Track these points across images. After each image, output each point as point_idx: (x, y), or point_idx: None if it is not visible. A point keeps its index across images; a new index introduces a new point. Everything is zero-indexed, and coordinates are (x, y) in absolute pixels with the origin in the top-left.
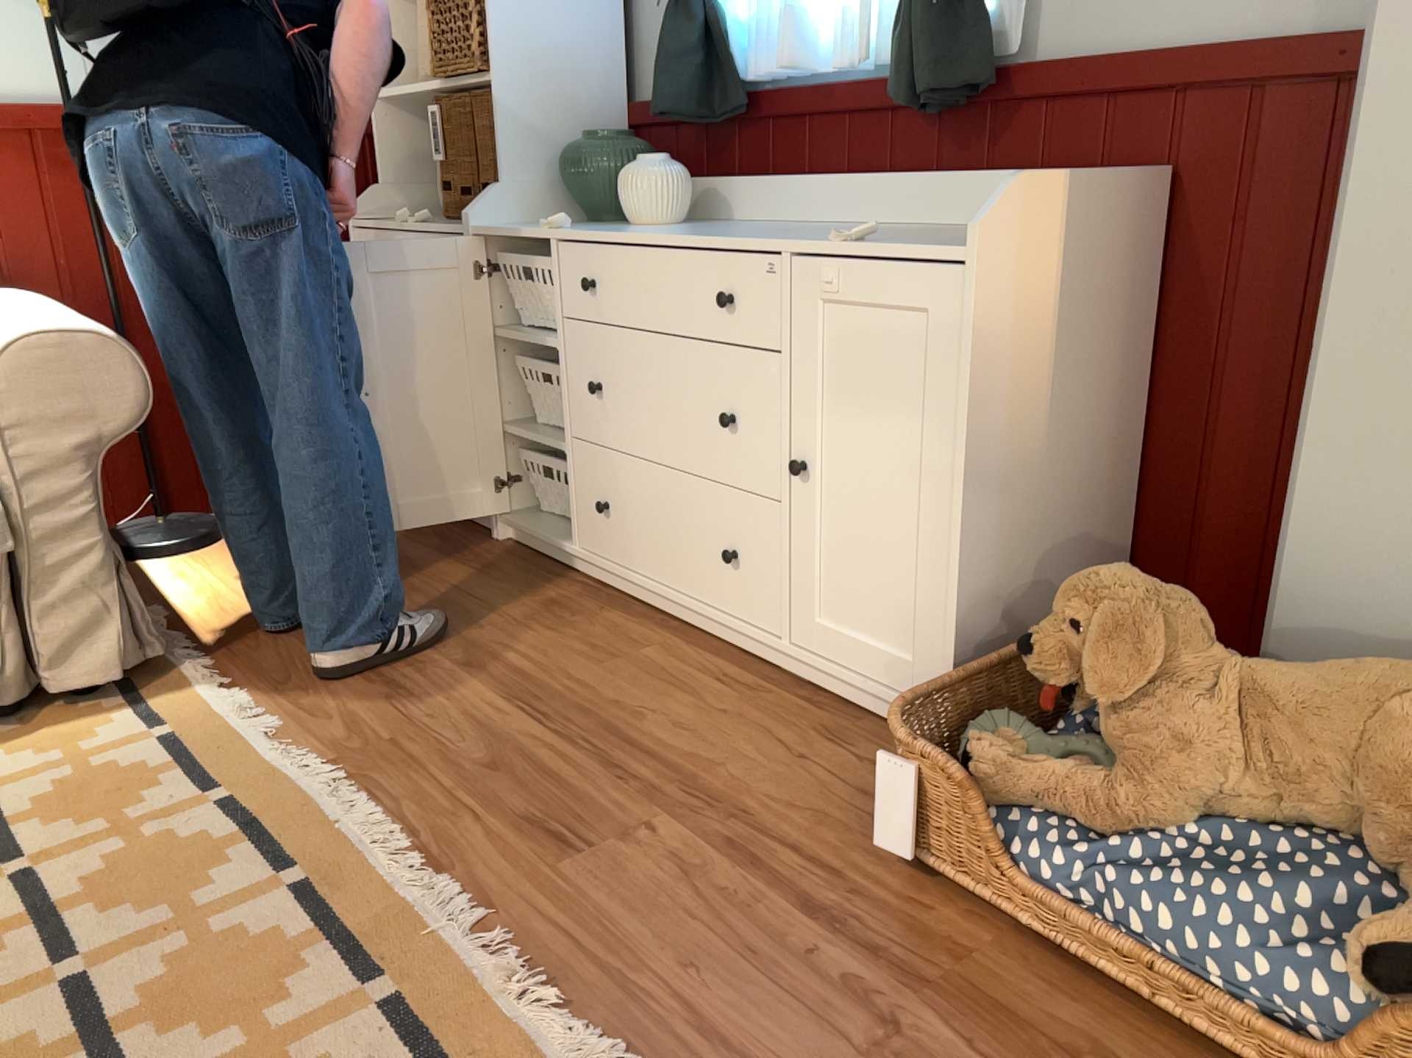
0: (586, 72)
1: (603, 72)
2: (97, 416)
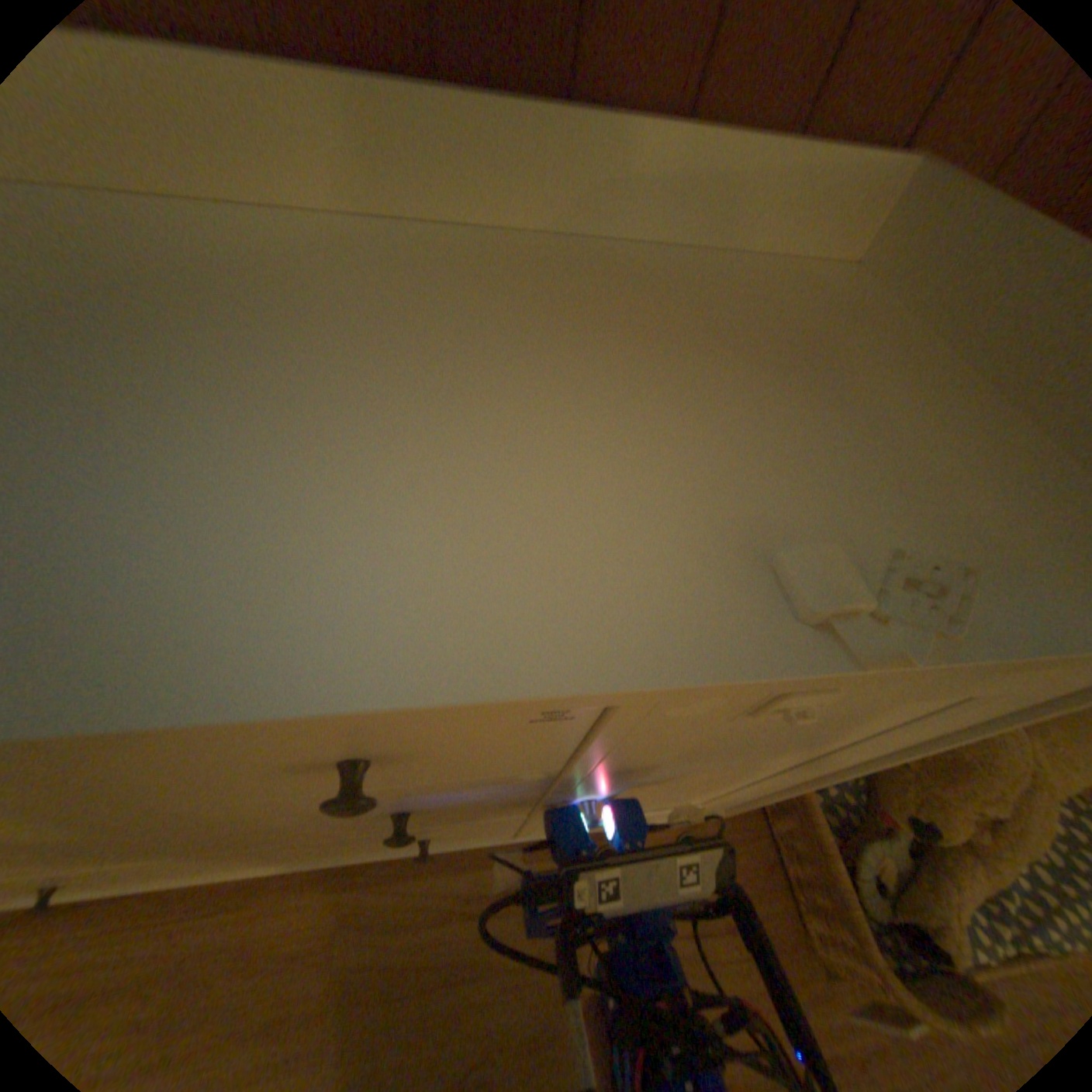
0: None
1: None
2: None
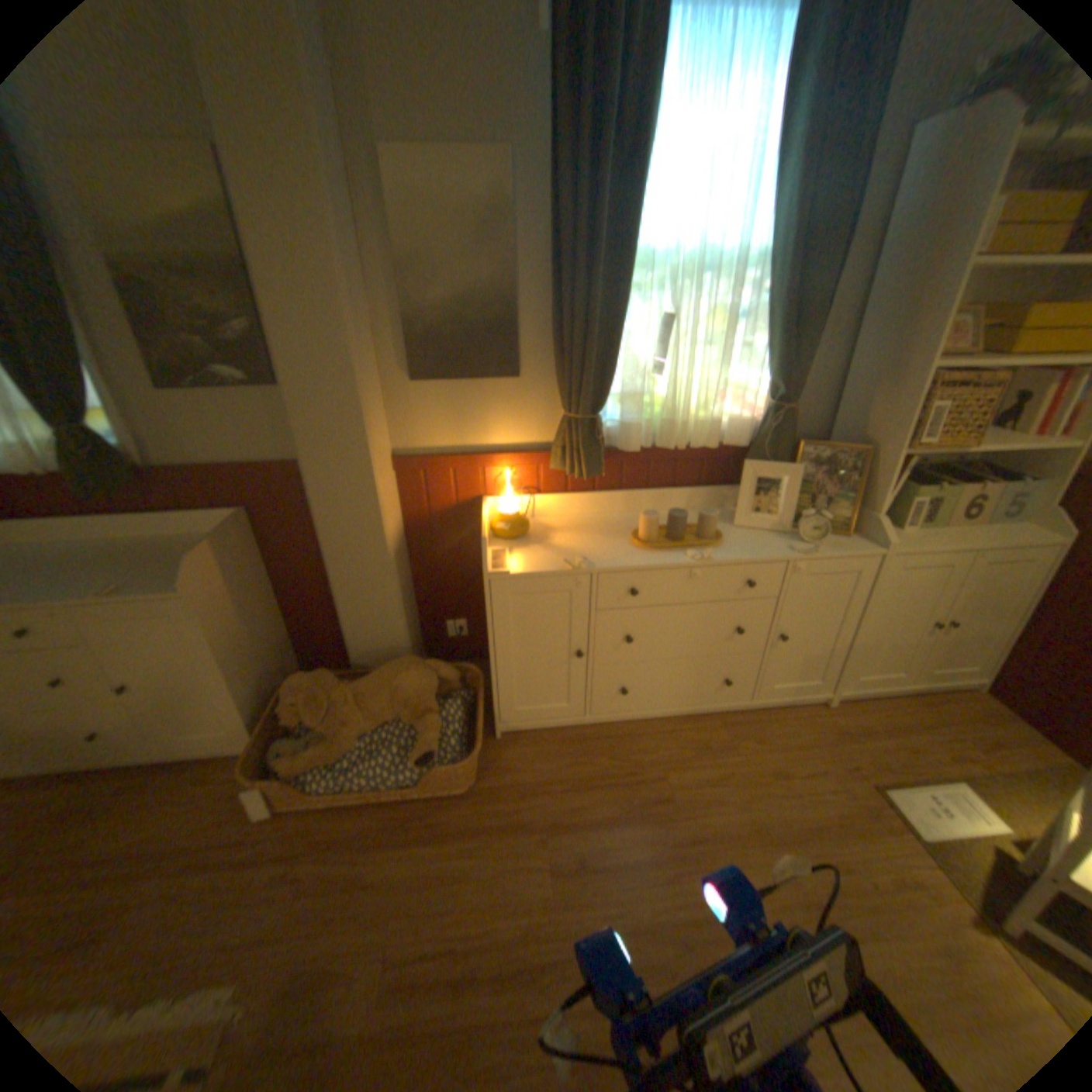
0: None
1: None
2: None
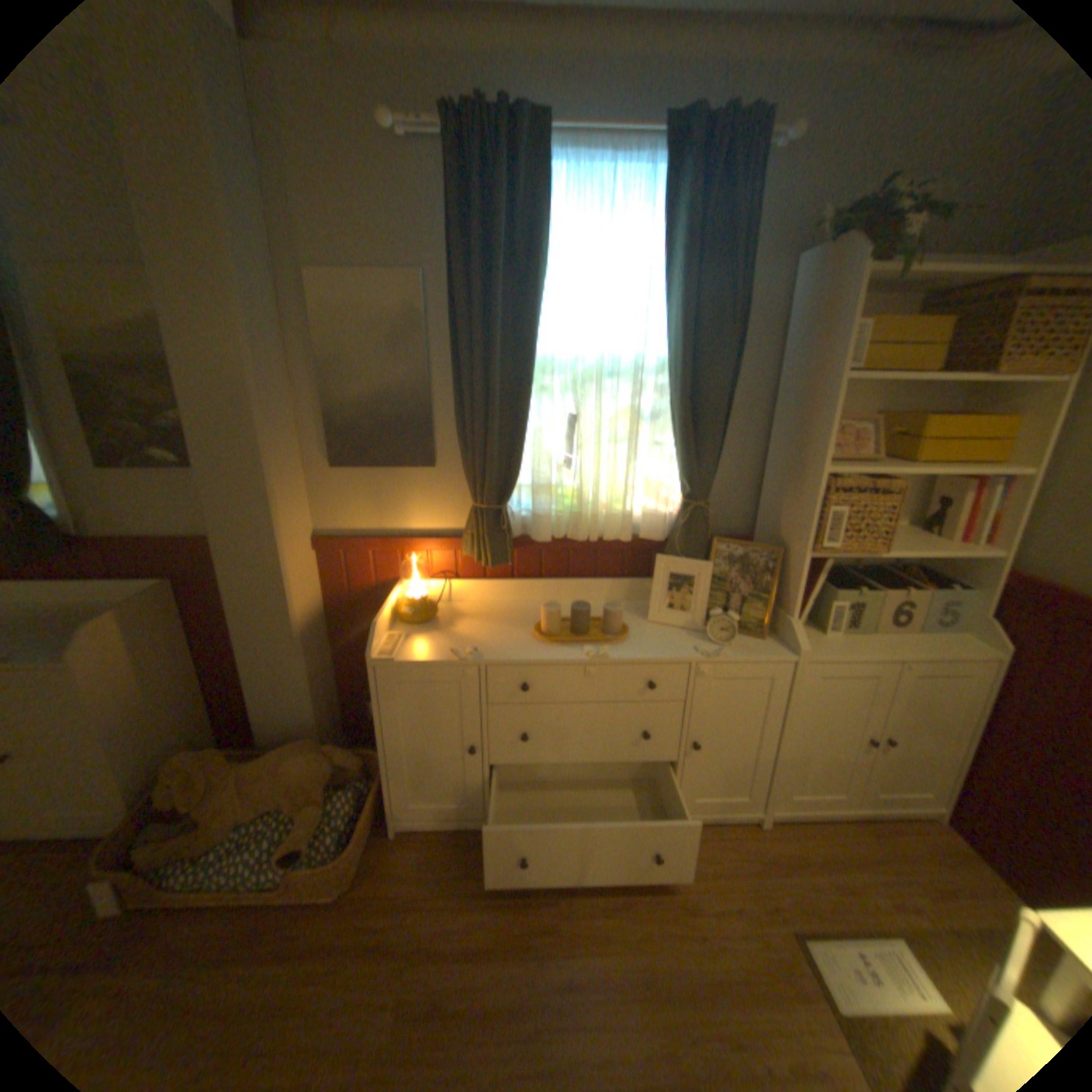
0: None
1: None
2: None
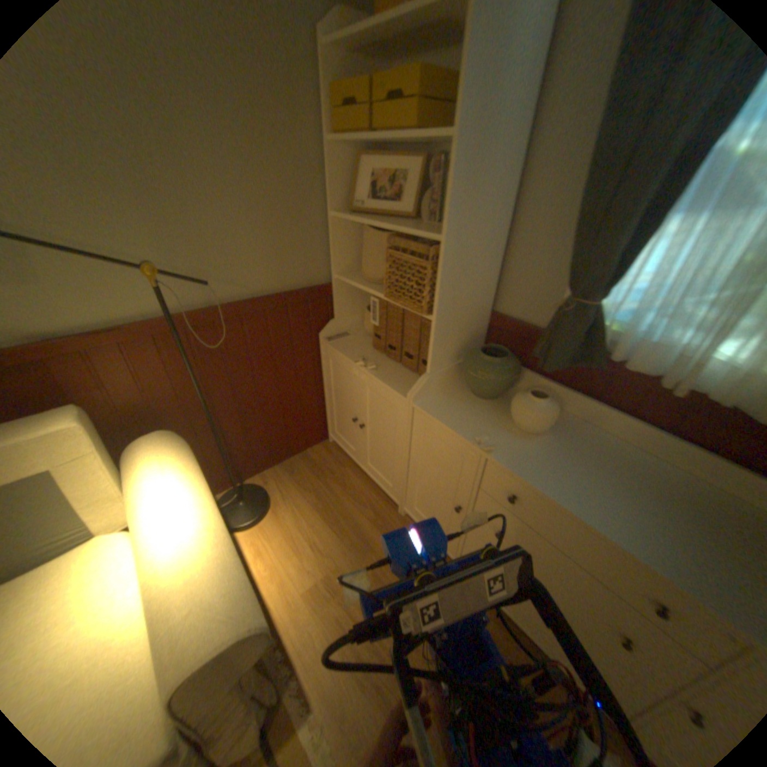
0: (479, 301)
1: (487, 298)
2: (239, 671)
